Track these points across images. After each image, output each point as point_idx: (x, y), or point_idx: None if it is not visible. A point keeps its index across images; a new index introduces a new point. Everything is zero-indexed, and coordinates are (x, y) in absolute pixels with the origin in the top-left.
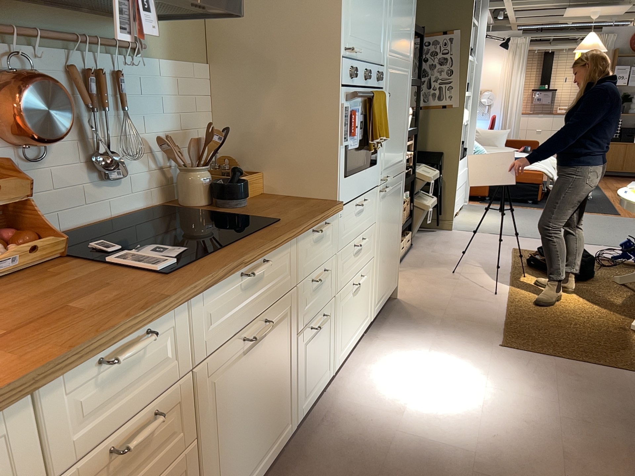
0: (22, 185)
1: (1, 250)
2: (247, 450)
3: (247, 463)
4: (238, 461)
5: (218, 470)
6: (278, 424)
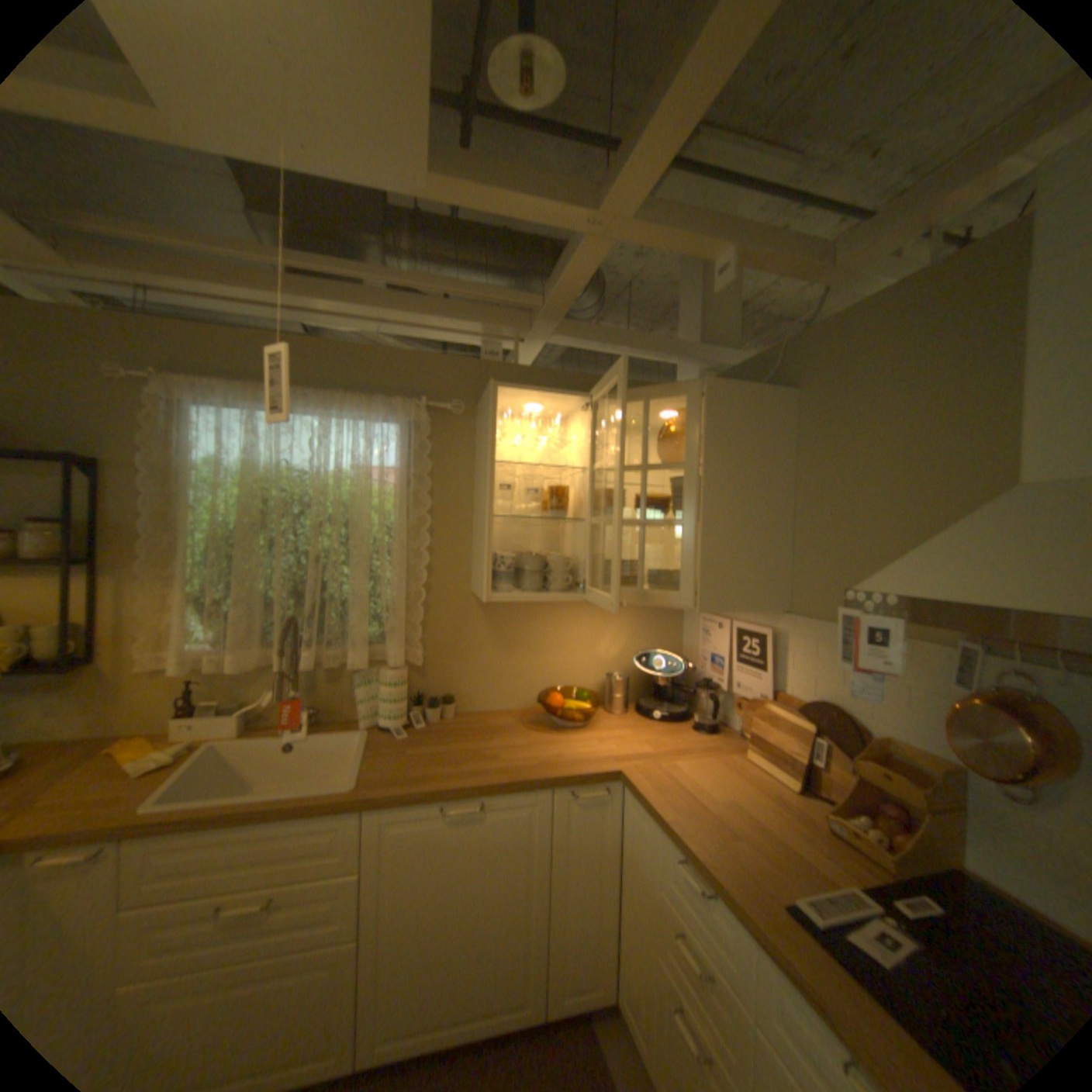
0: (918, 794)
1: (864, 827)
2: None
3: None
4: None
5: None
6: None
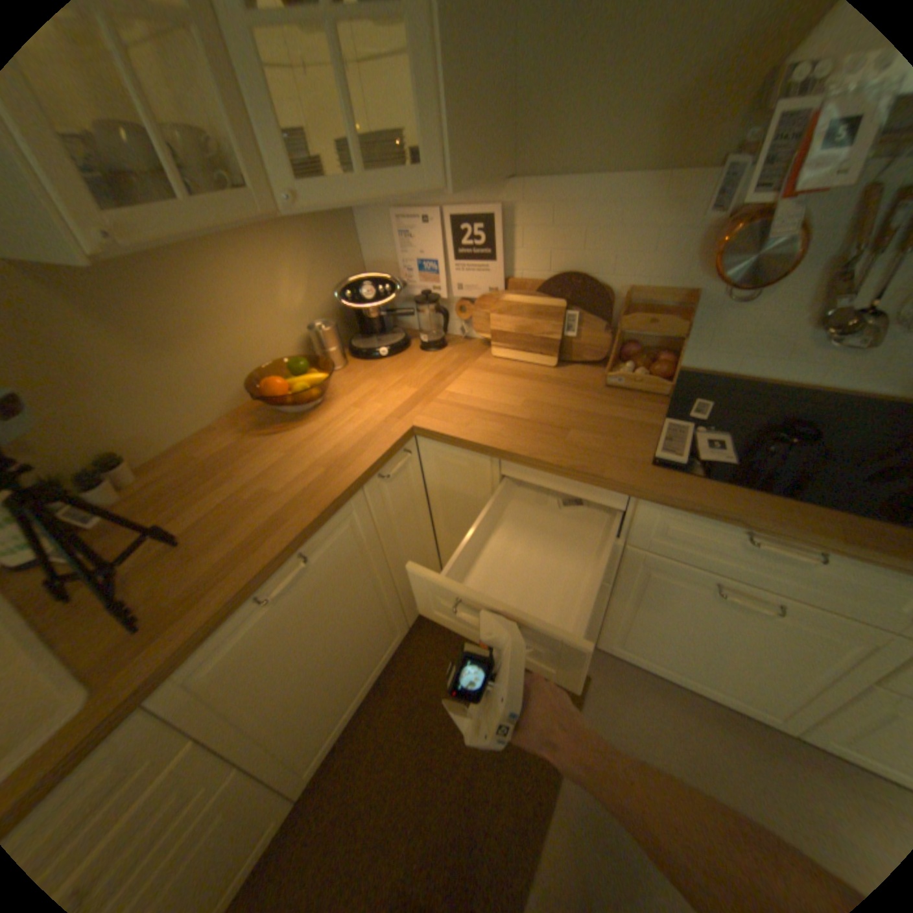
0: (682, 324)
1: (630, 369)
2: (683, 657)
3: (679, 664)
4: (665, 650)
5: (634, 627)
6: (756, 697)
